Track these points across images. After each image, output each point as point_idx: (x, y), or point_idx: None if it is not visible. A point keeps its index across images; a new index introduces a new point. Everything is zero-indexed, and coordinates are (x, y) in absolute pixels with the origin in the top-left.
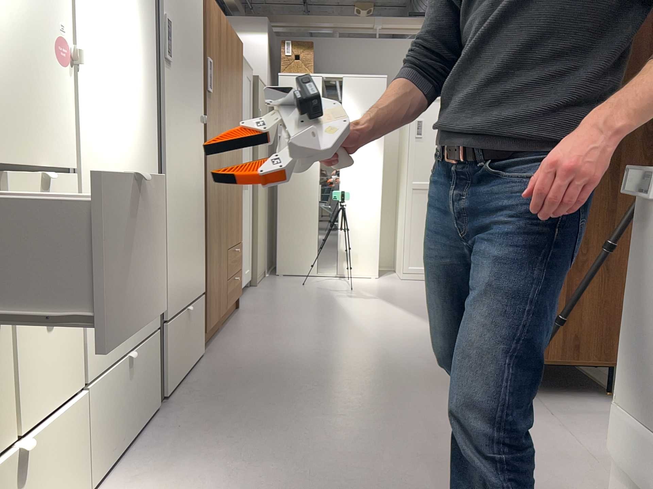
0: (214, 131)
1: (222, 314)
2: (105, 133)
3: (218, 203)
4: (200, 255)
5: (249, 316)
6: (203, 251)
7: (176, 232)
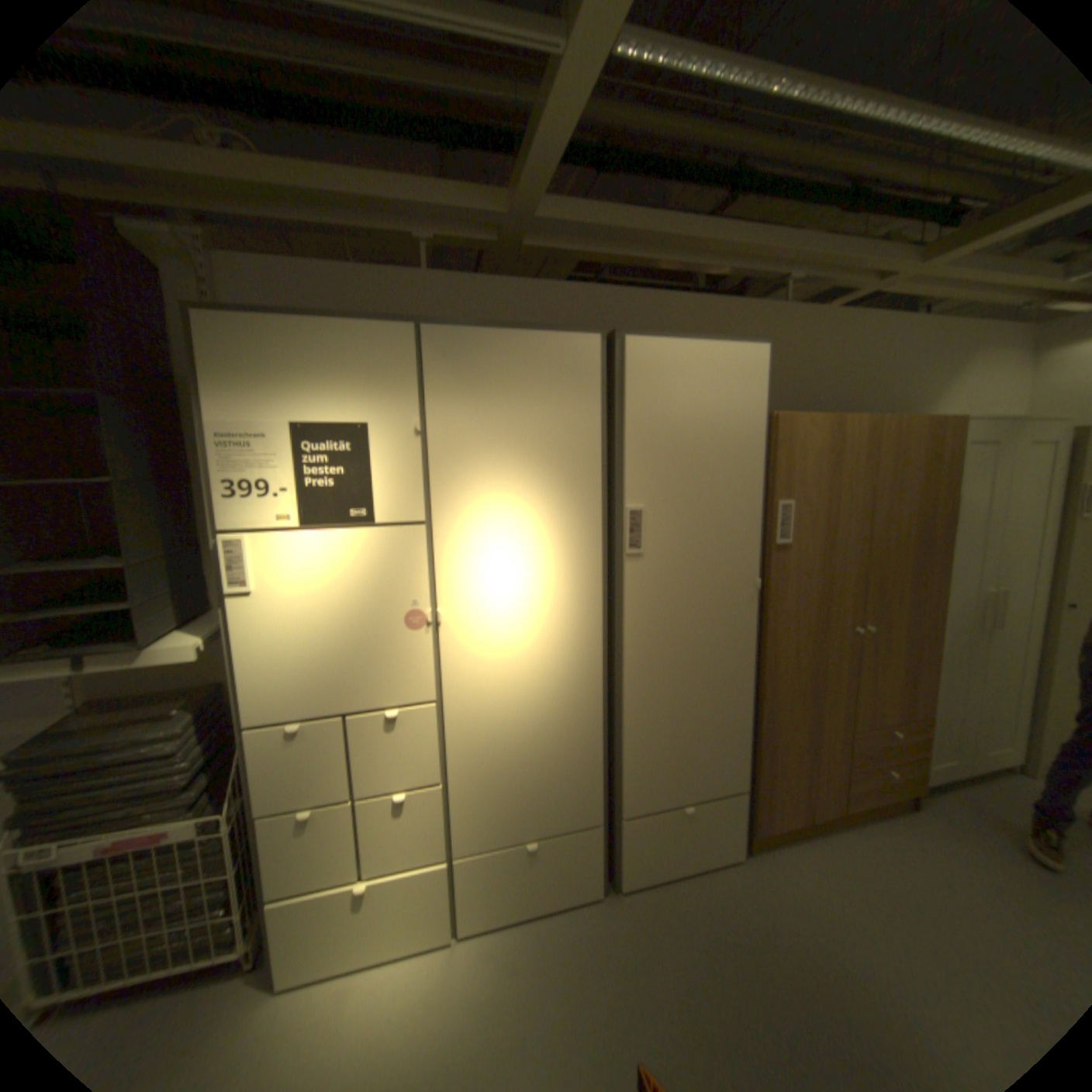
0: (805, 588)
1: (827, 819)
2: (493, 662)
3: (816, 679)
4: (738, 749)
5: (915, 839)
6: (761, 741)
7: (655, 729)
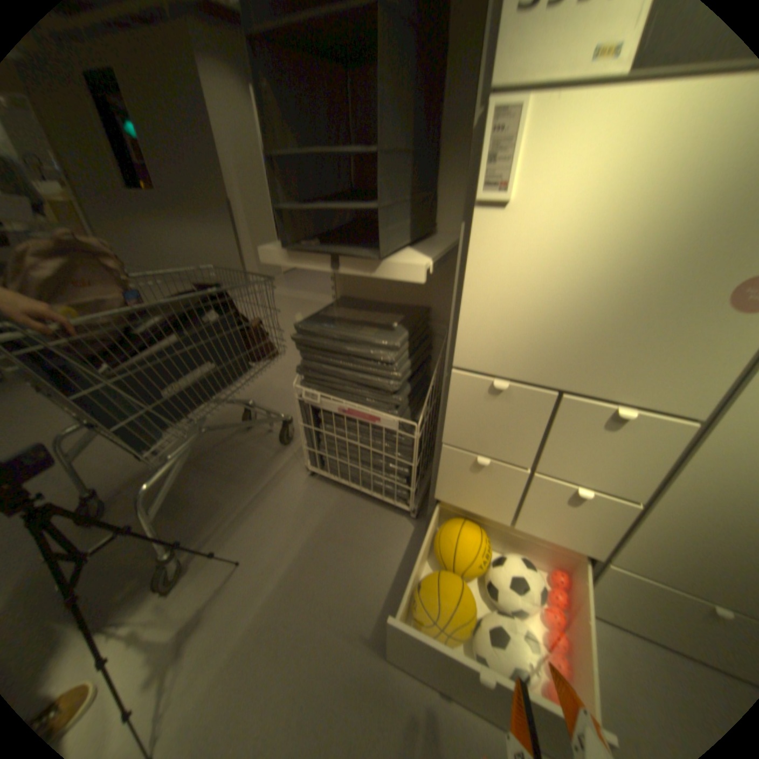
0: None
1: None
2: None
3: None
4: None
5: None
6: None
7: None
